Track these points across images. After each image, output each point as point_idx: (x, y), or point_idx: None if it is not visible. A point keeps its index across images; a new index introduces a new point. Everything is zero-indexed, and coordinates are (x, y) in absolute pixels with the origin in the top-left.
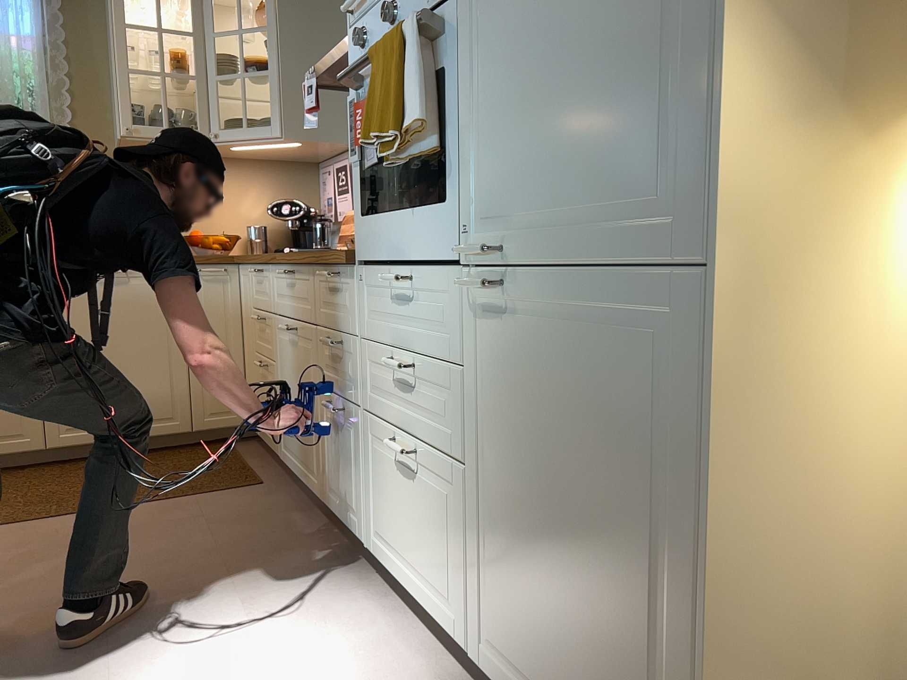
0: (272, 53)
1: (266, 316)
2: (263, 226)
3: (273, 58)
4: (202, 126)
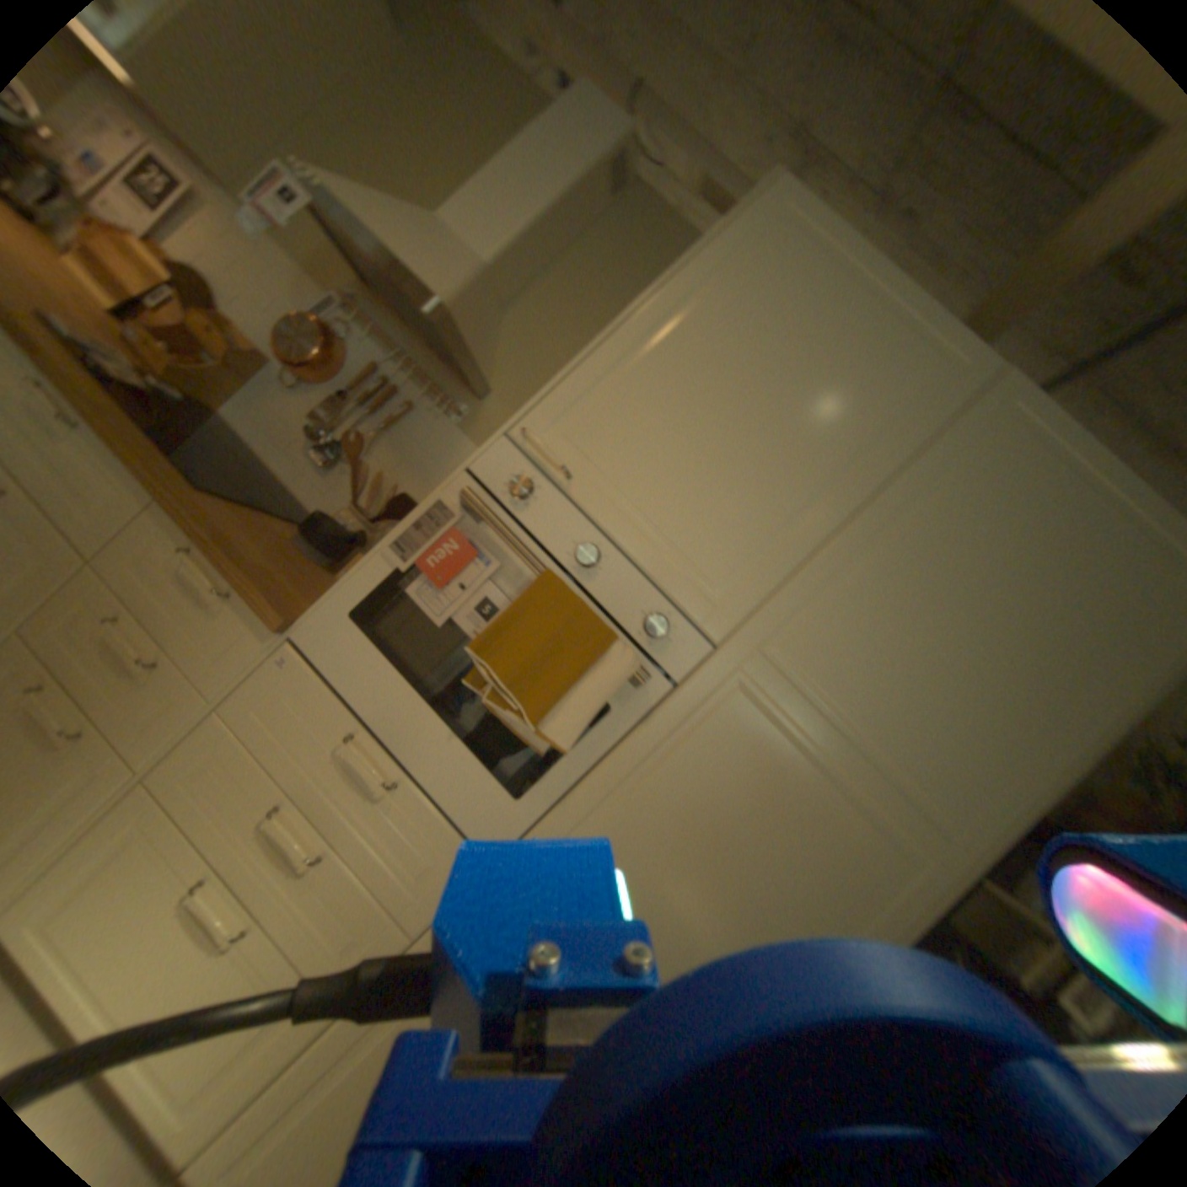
0: None
1: None
2: None
3: None
4: None
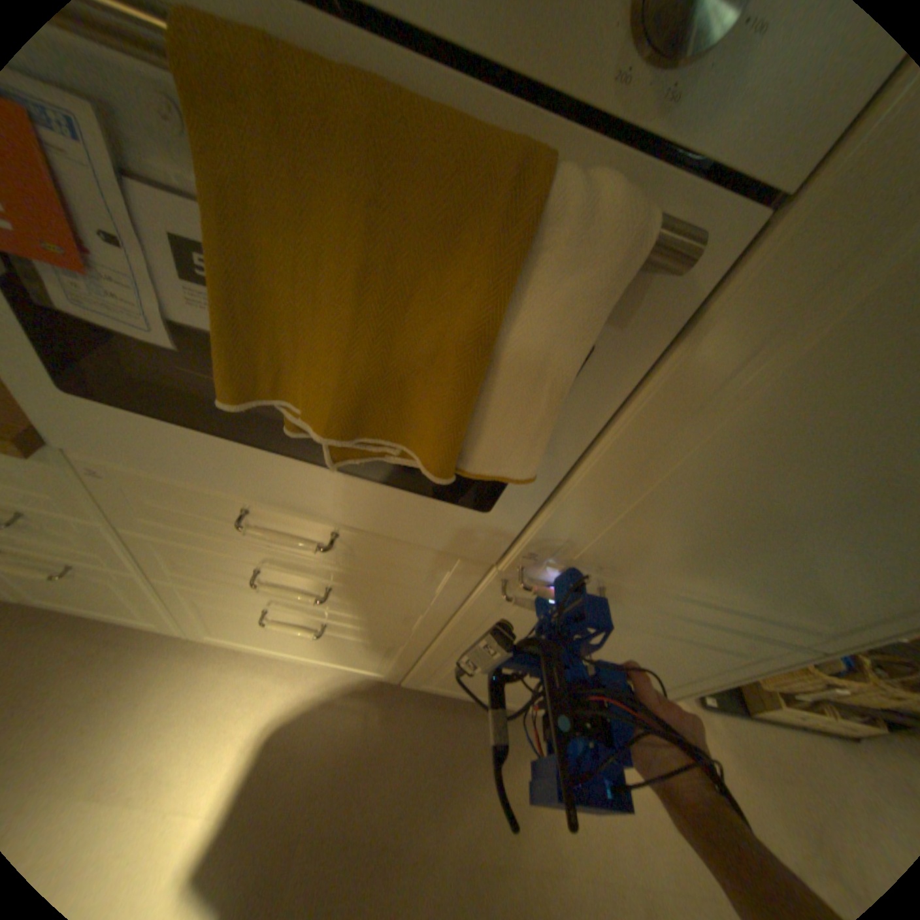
0: None
1: None
2: None
3: None
4: None
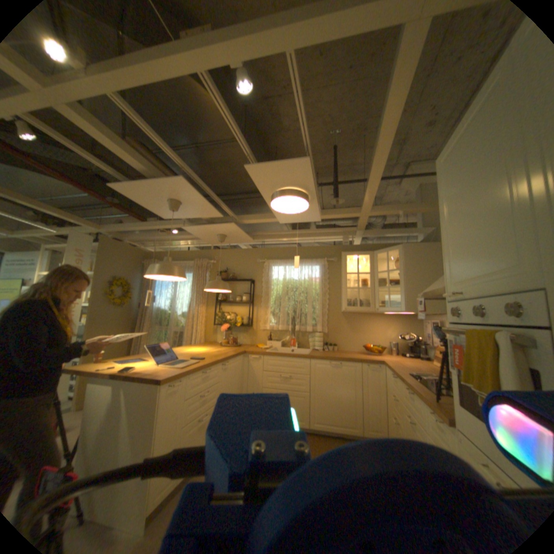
0: (401, 279)
1: (398, 401)
2: (396, 342)
3: (401, 280)
4: (372, 305)
